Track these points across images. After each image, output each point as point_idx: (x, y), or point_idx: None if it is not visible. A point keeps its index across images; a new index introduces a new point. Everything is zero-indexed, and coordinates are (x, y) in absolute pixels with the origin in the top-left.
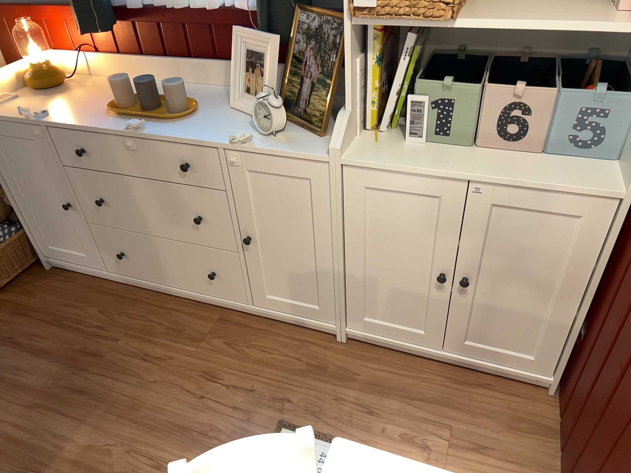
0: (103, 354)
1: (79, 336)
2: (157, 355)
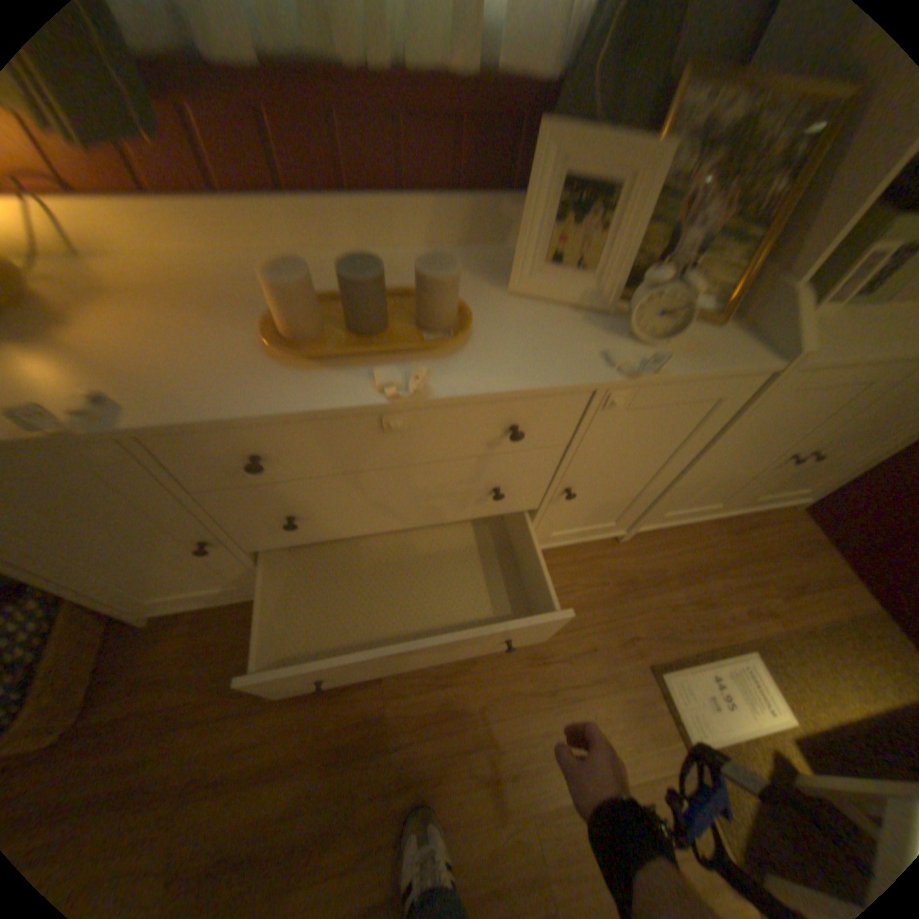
0: (374, 723)
1: (309, 717)
2: (450, 677)
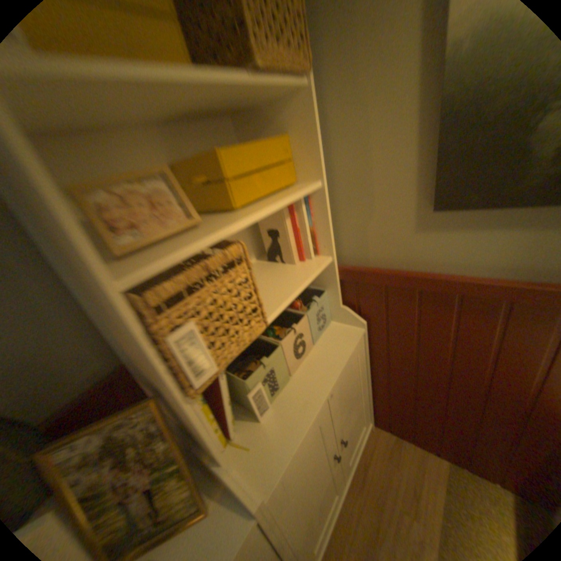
0: None
1: None
2: None
